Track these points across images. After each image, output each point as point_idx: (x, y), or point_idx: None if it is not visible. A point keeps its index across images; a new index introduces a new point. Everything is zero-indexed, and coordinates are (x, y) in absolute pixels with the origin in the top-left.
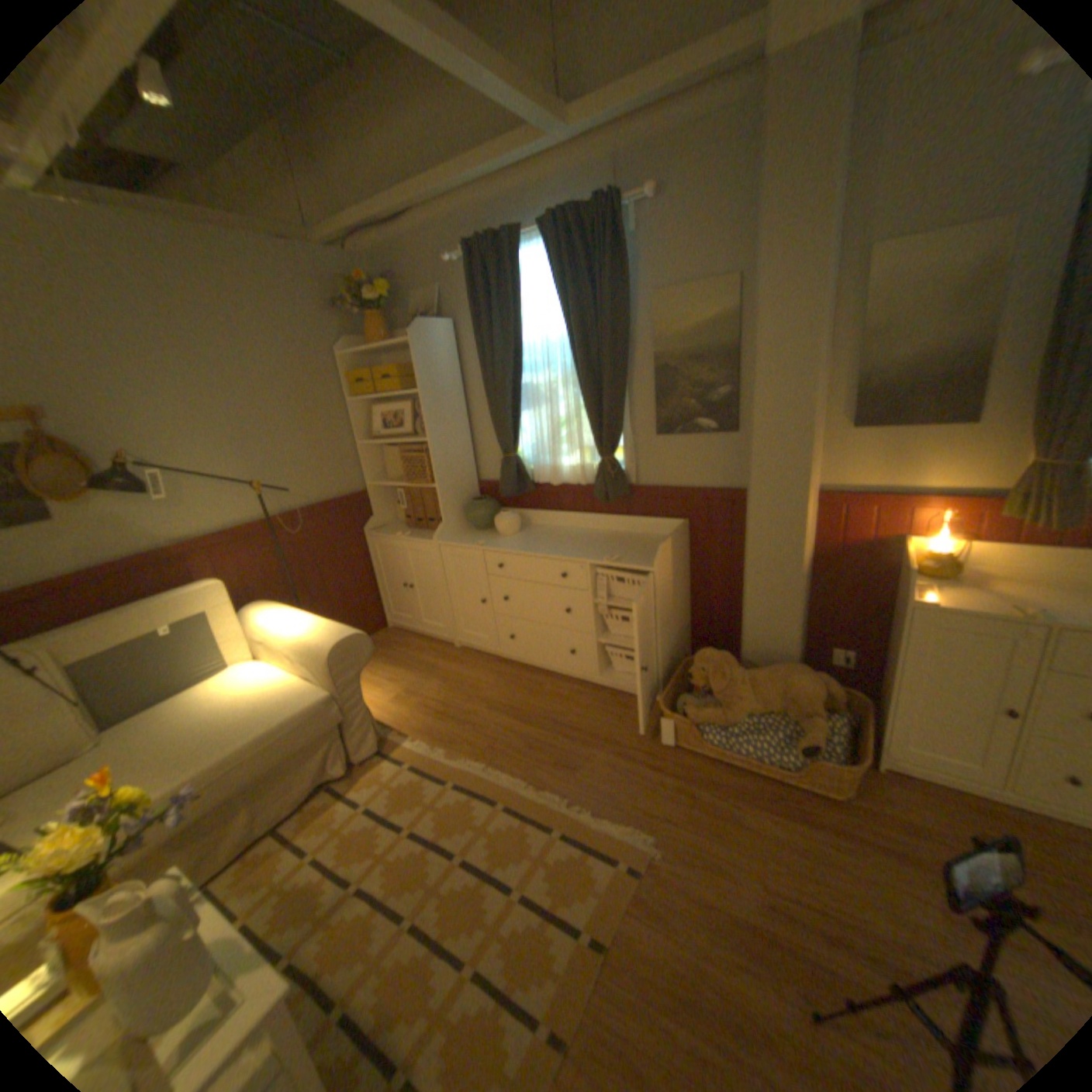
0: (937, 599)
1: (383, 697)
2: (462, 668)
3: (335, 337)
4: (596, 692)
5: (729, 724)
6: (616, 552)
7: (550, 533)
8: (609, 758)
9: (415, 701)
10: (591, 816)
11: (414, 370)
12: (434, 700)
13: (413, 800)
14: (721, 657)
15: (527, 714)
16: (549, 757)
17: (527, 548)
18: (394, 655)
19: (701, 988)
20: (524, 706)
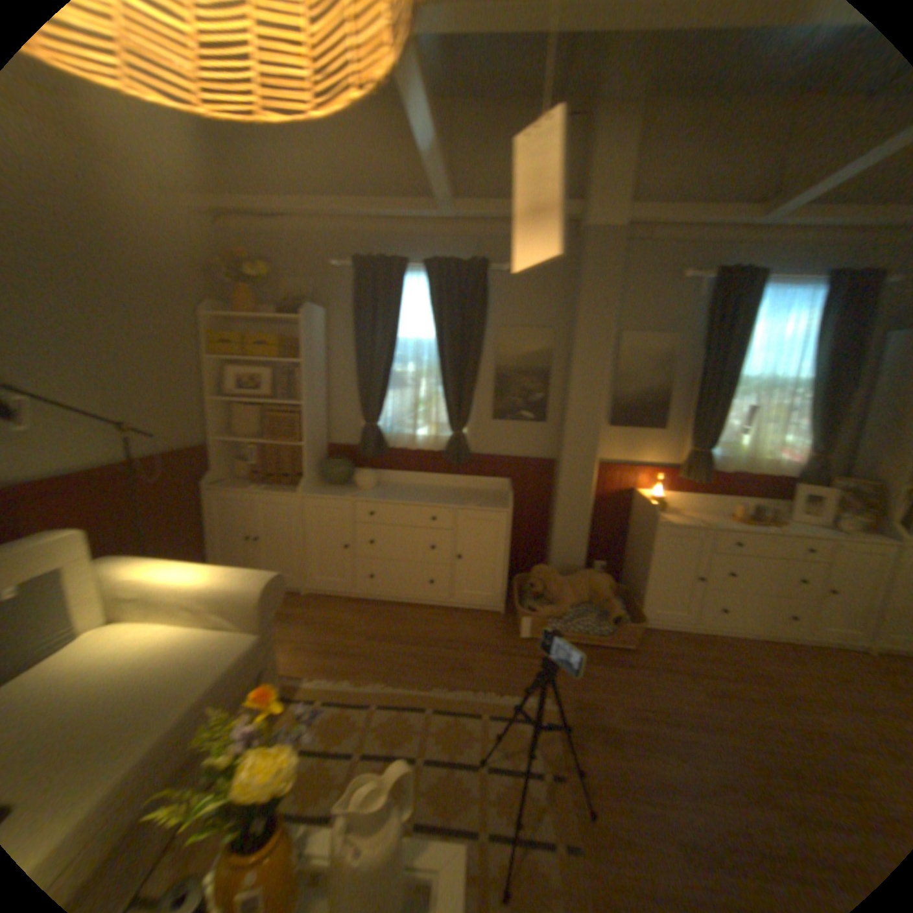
0: (668, 520)
1: None
2: (322, 612)
3: (203, 298)
4: (451, 612)
5: (562, 615)
6: (473, 500)
7: (405, 488)
8: (490, 656)
9: (290, 646)
10: (502, 697)
11: (290, 343)
12: (311, 642)
13: (348, 728)
14: (550, 570)
15: (407, 638)
16: (445, 665)
17: (399, 498)
18: None
19: (630, 777)
20: (400, 632)
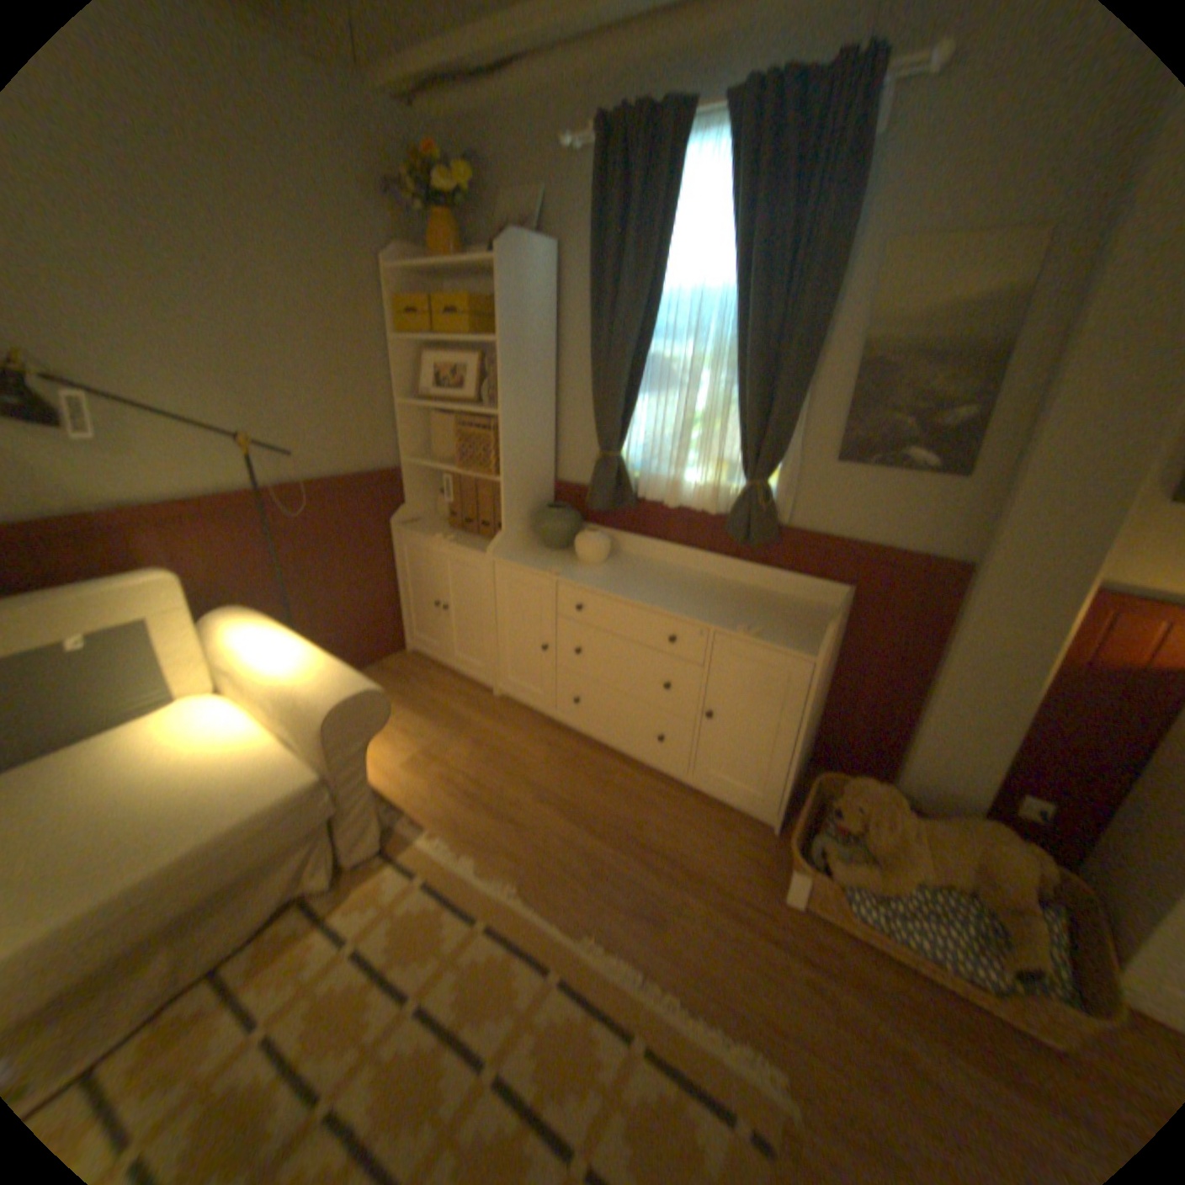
0: None
1: (394, 760)
2: (503, 731)
3: (384, 242)
4: (686, 797)
5: (891, 896)
6: (754, 620)
7: (651, 572)
8: (711, 914)
9: (437, 773)
10: (691, 1018)
11: (492, 310)
12: (464, 775)
13: (428, 948)
14: (890, 797)
15: (592, 820)
16: (625, 898)
17: (623, 591)
18: (412, 695)
19: None
20: (588, 805)
